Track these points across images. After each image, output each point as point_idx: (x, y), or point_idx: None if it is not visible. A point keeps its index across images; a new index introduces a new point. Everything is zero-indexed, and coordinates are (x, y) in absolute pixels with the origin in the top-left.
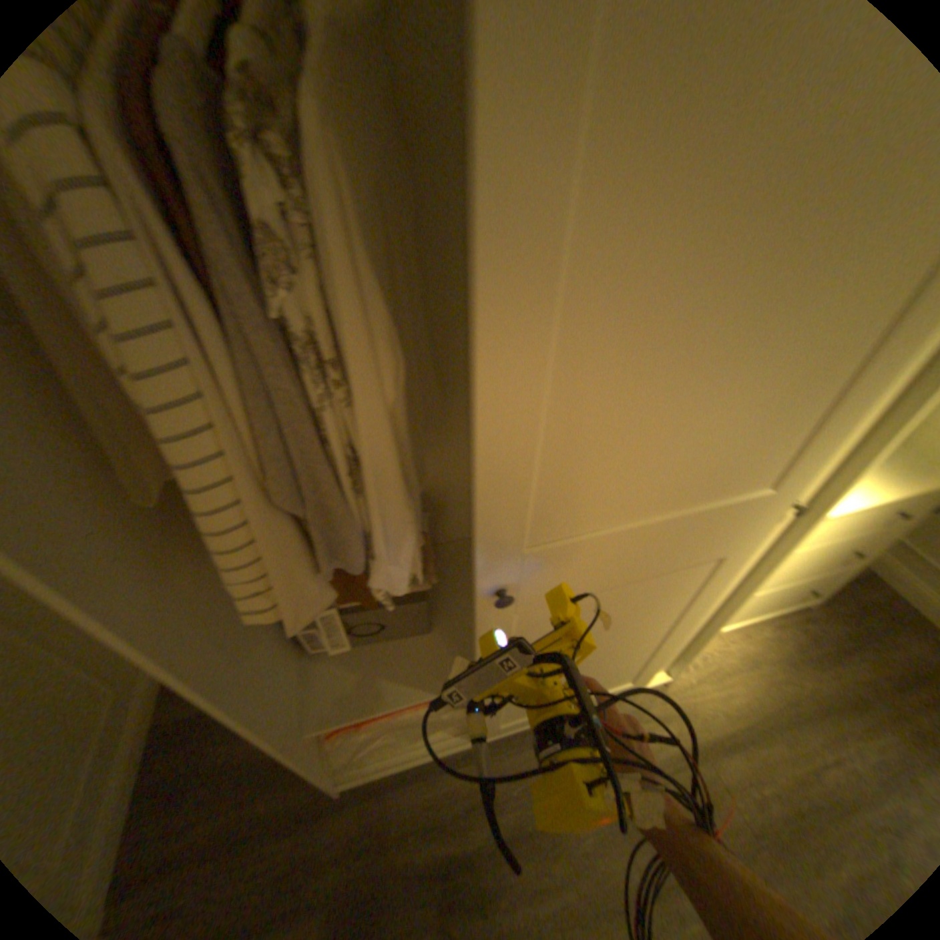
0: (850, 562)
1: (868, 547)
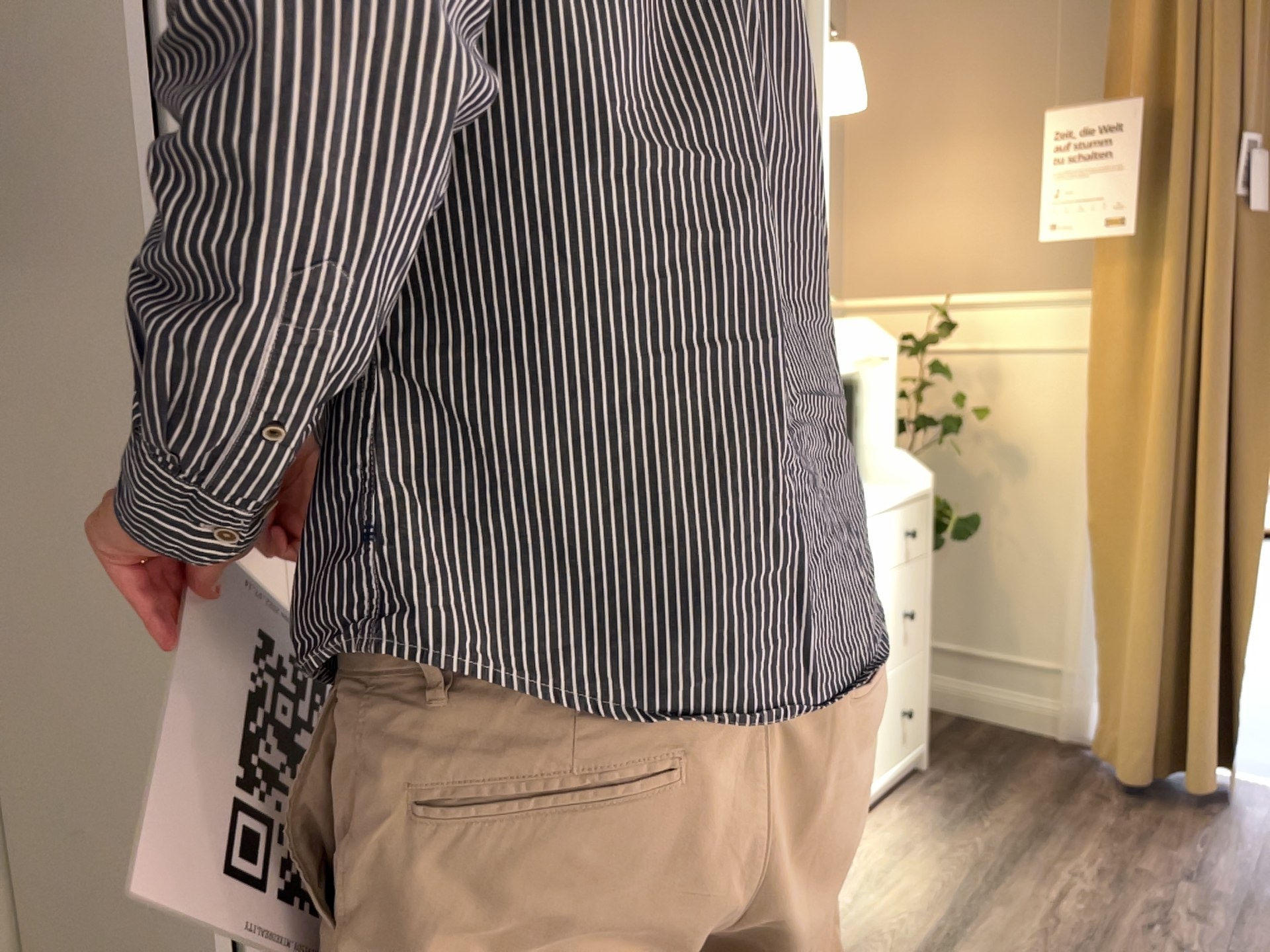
0: (913, 641)
1: (914, 604)
